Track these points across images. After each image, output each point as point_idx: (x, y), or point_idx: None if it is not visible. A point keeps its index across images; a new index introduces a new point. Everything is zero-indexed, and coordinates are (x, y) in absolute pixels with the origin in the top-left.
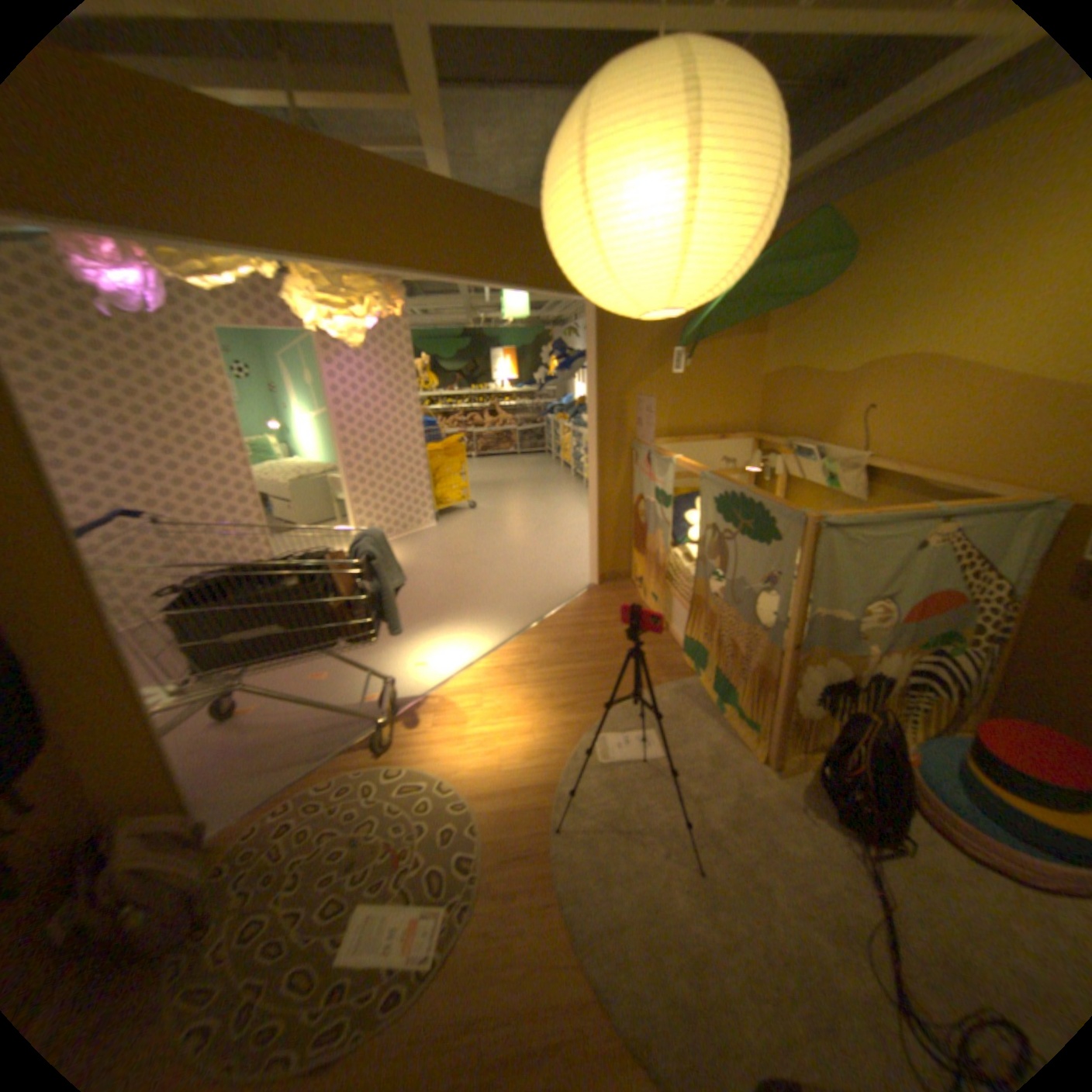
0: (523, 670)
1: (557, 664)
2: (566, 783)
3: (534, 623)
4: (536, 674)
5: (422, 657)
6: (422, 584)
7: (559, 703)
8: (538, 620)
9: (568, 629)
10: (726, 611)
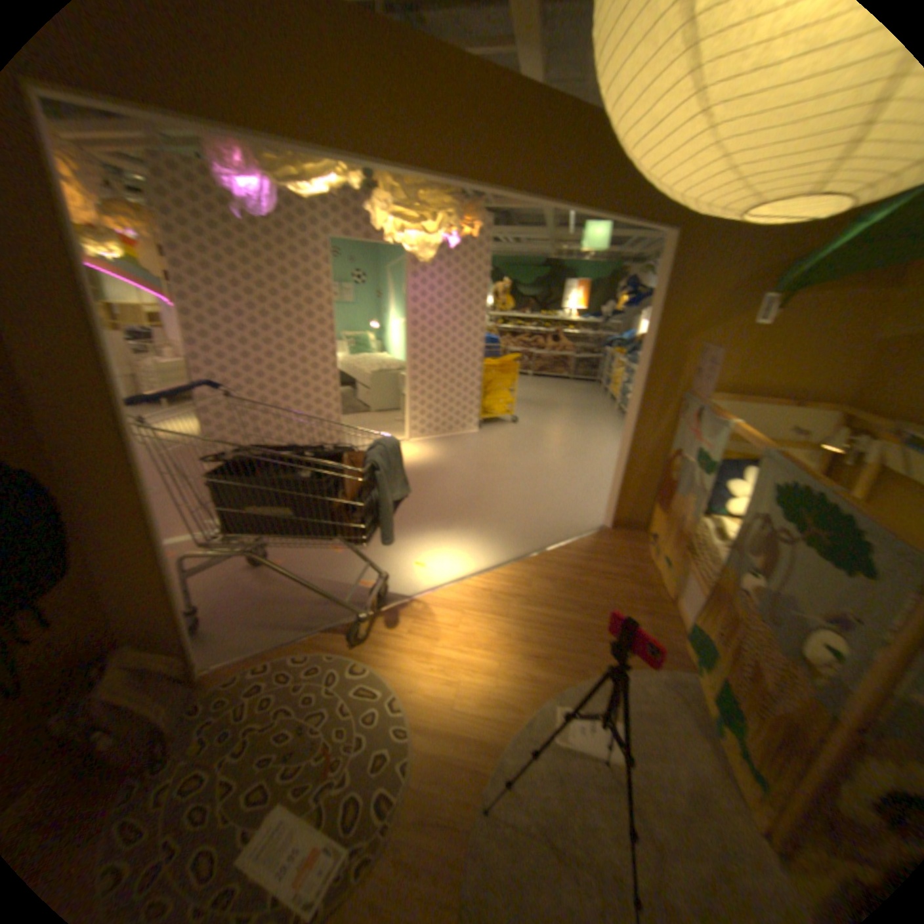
0: (507, 600)
1: (543, 605)
2: (511, 753)
3: (534, 552)
4: (519, 610)
5: (421, 556)
6: (445, 484)
7: (533, 651)
8: (538, 550)
9: (566, 569)
10: (756, 624)
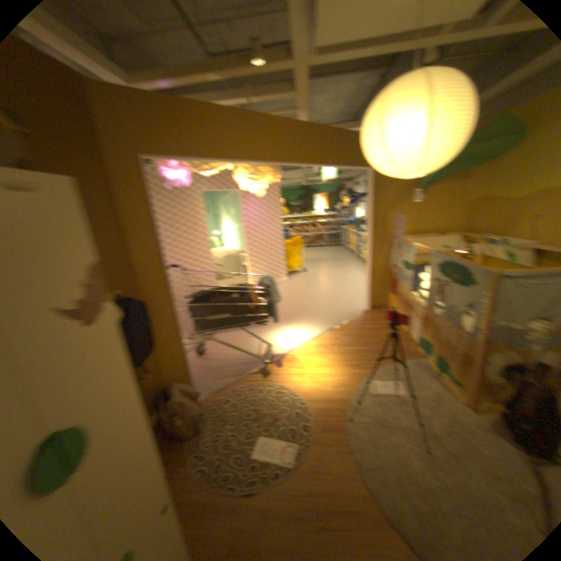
0: (331, 347)
1: (349, 346)
2: (355, 401)
3: (337, 326)
4: (338, 350)
5: (283, 337)
6: (281, 305)
7: (351, 364)
8: (339, 325)
9: (355, 330)
10: (444, 324)
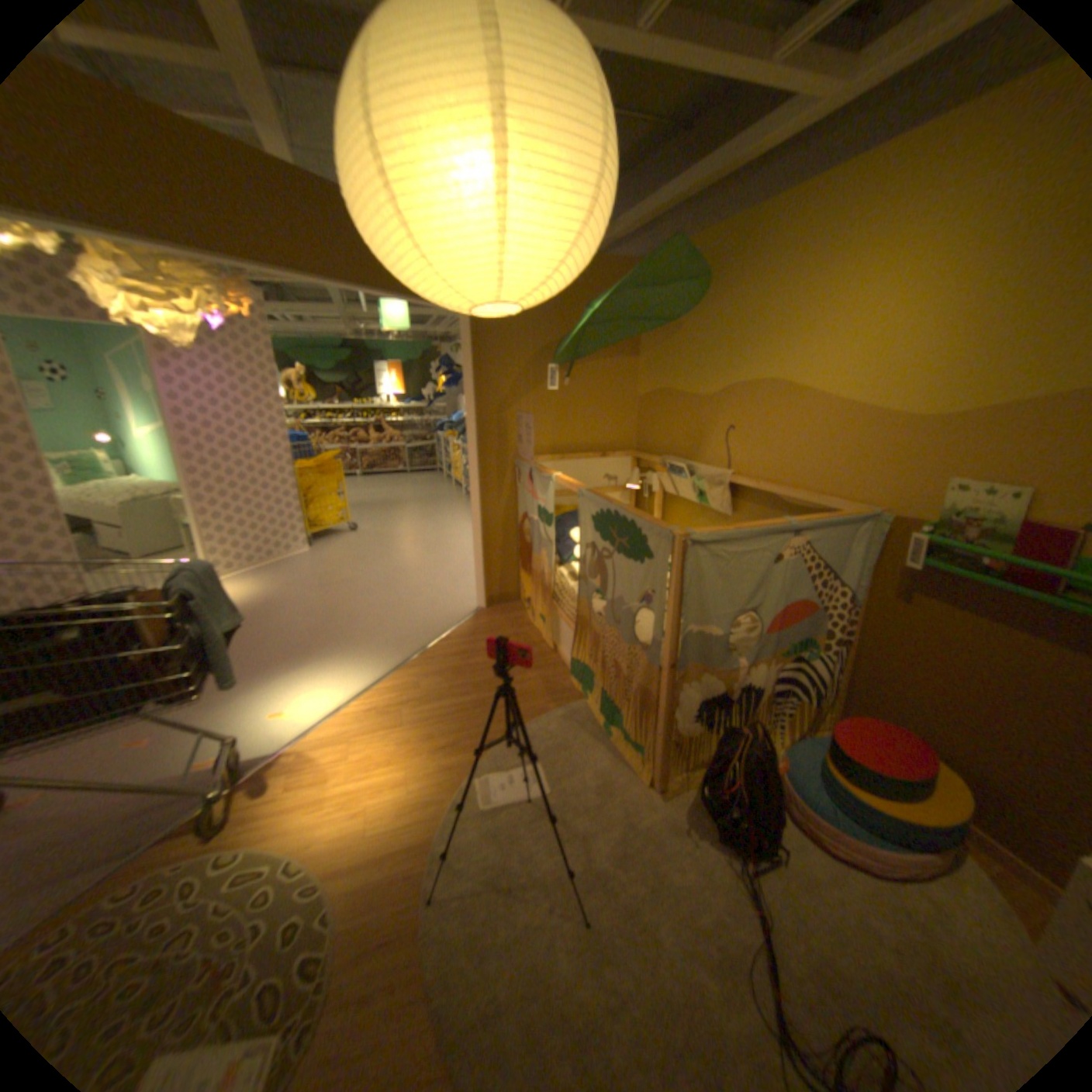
0: (399, 709)
1: (438, 699)
2: (441, 840)
3: (415, 655)
4: (414, 714)
5: (279, 705)
6: (286, 618)
7: (439, 744)
8: (420, 651)
9: (453, 658)
10: (607, 631)
